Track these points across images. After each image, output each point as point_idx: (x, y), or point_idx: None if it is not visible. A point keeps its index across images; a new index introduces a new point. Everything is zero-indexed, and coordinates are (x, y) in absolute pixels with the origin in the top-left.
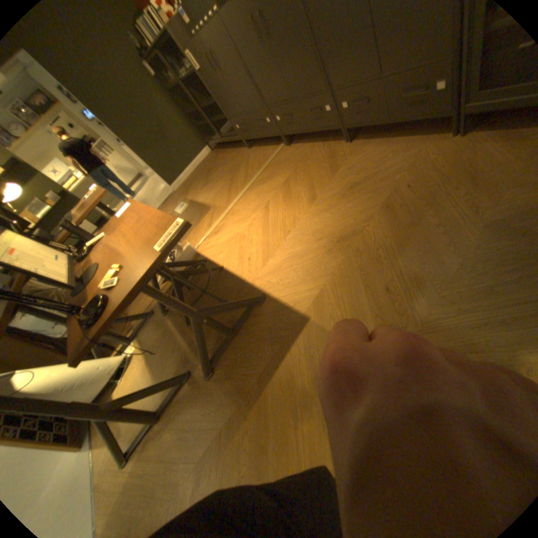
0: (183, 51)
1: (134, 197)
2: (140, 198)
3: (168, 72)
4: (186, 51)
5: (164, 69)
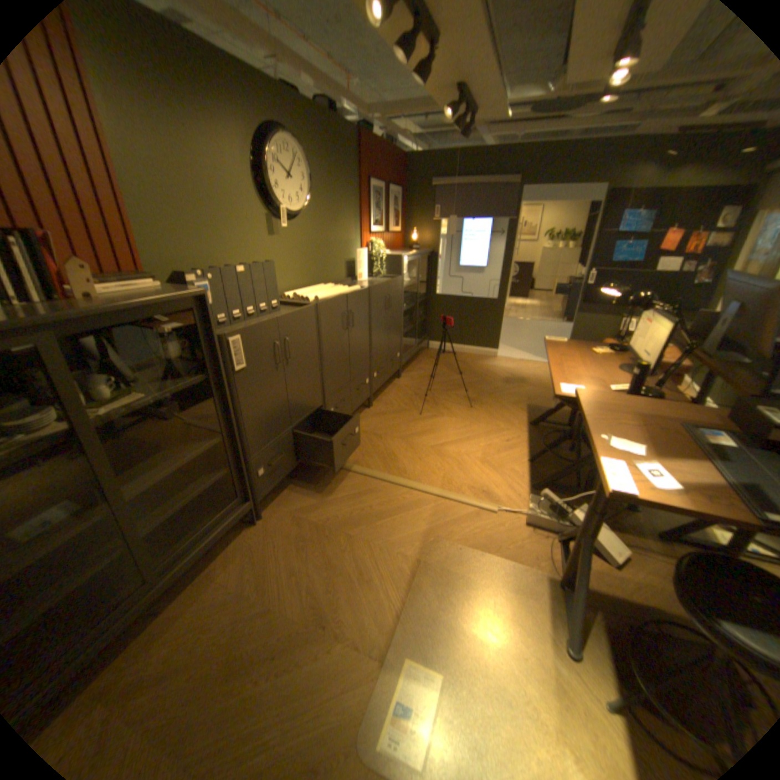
0: (218, 339)
1: None
2: None
3: None
4: (234, 337)
5: None
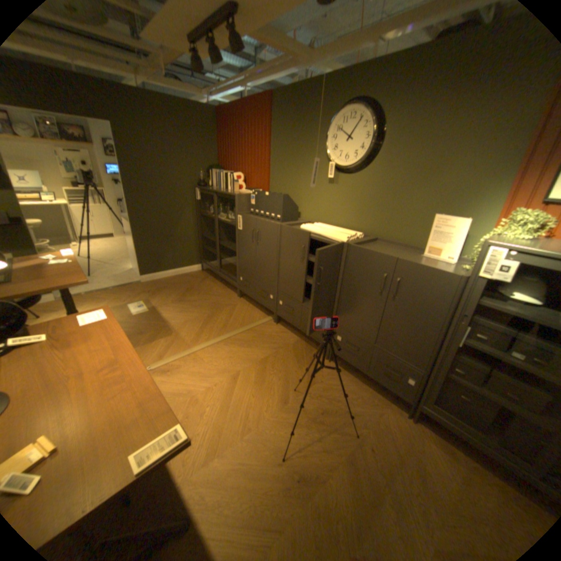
0: (236, 214)
1: (88, 253)
2: (94, 260)
3: (210, 205)
4: (240, 216)
5: (209, 202)
